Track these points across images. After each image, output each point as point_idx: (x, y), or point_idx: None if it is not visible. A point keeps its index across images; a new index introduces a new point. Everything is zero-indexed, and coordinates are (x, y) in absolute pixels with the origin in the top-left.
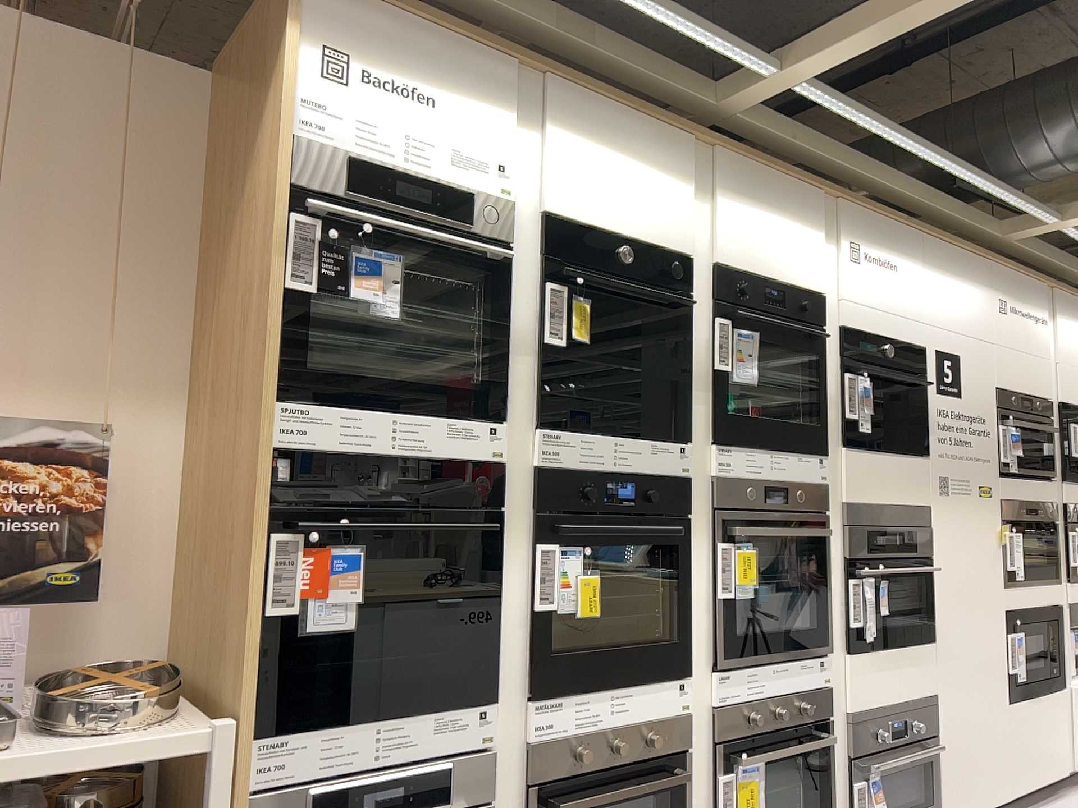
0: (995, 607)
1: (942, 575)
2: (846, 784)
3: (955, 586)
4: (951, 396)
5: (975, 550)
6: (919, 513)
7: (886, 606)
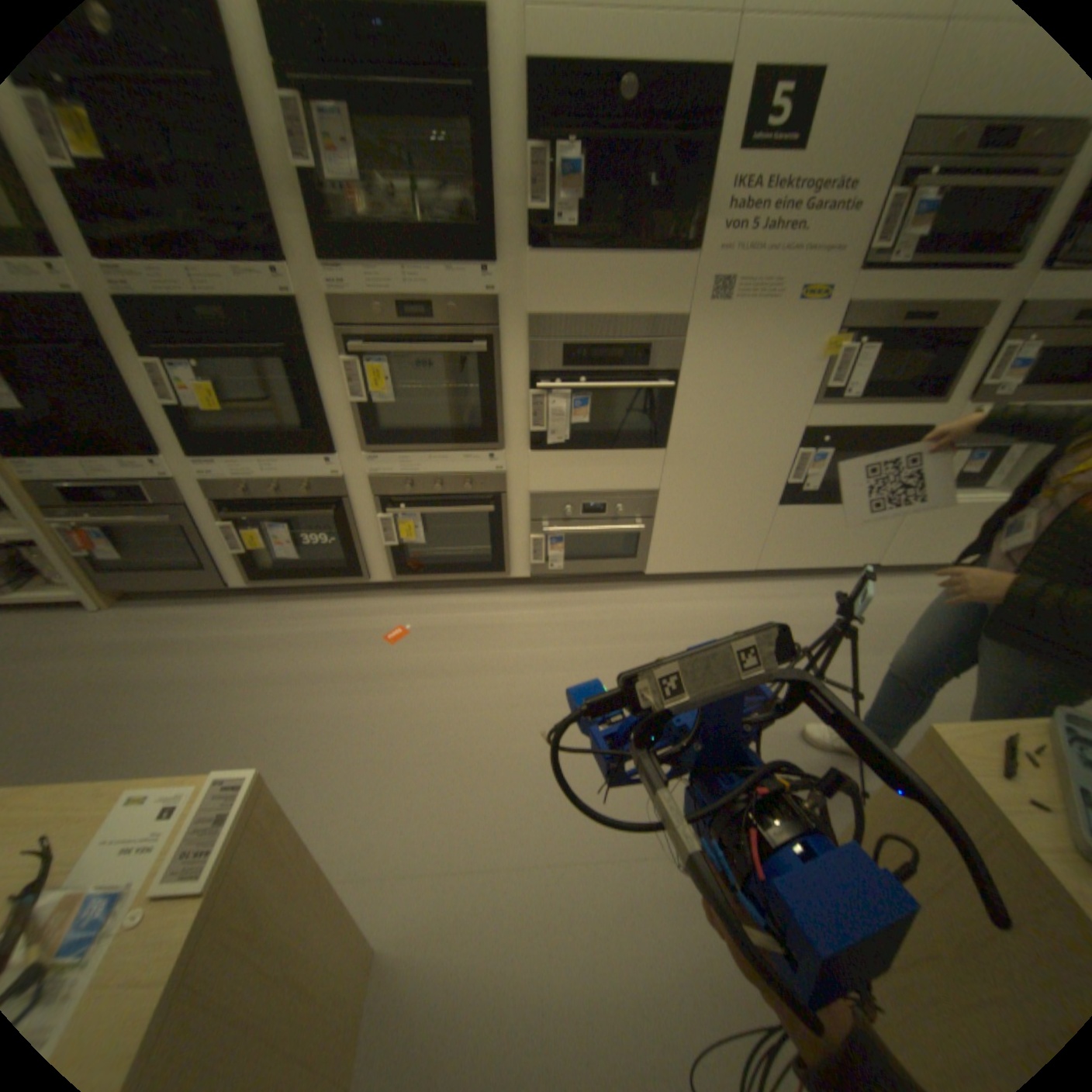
0: (788, 425)
1: (694, 391)
2: (528, 536)
3: (716, 403)
4: (782, 151)
5: (769, 366)
6: (665, 325)
7: (586, 418)
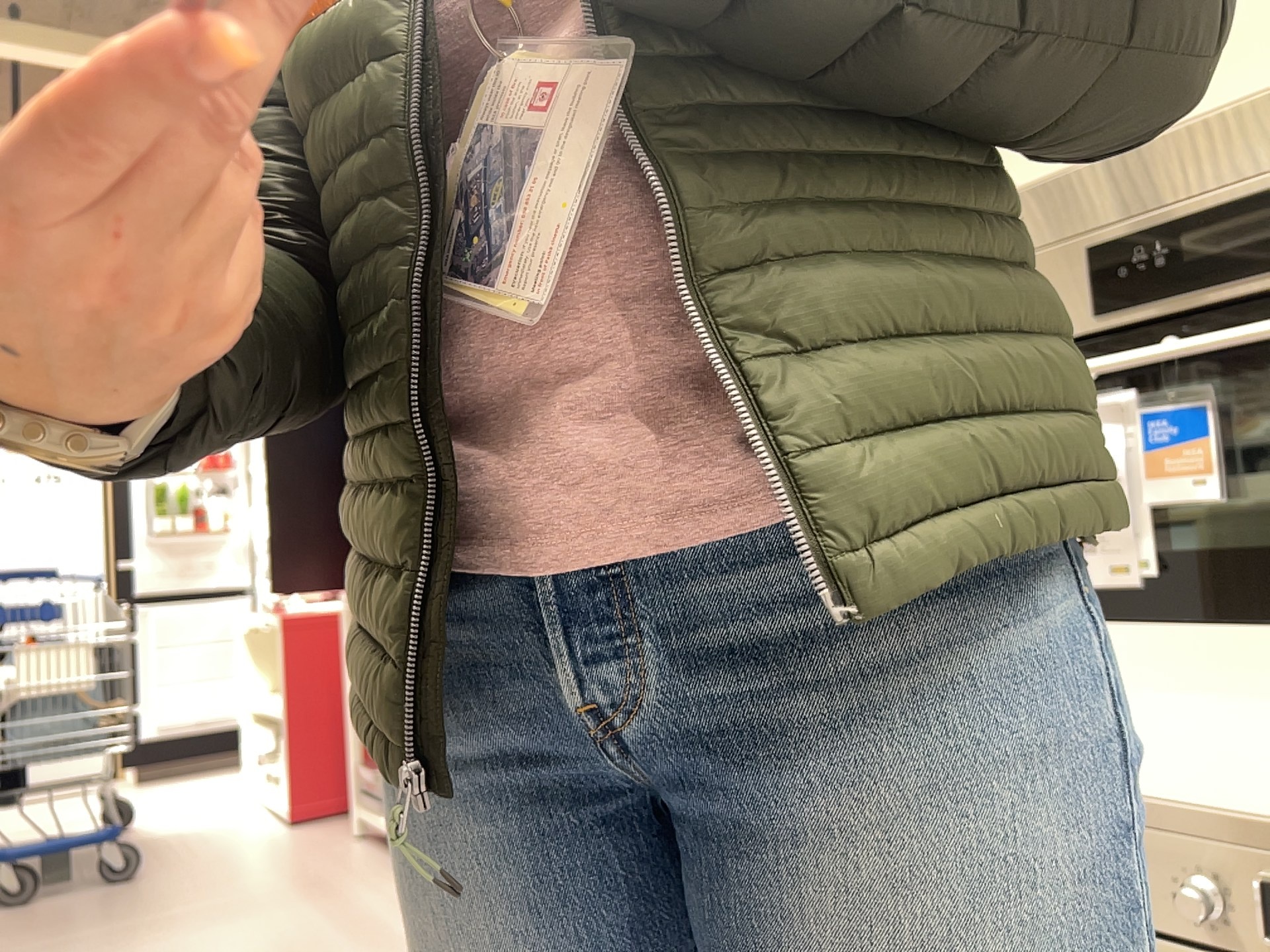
0: None
1: None
2: None
3: None
4: None
5: None
6: None
7: (1213, 475)
